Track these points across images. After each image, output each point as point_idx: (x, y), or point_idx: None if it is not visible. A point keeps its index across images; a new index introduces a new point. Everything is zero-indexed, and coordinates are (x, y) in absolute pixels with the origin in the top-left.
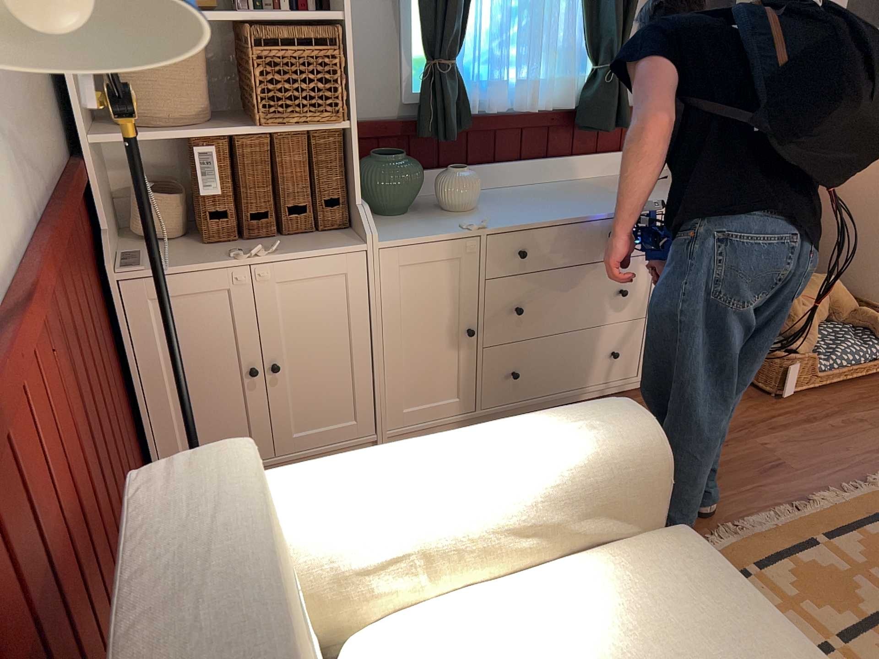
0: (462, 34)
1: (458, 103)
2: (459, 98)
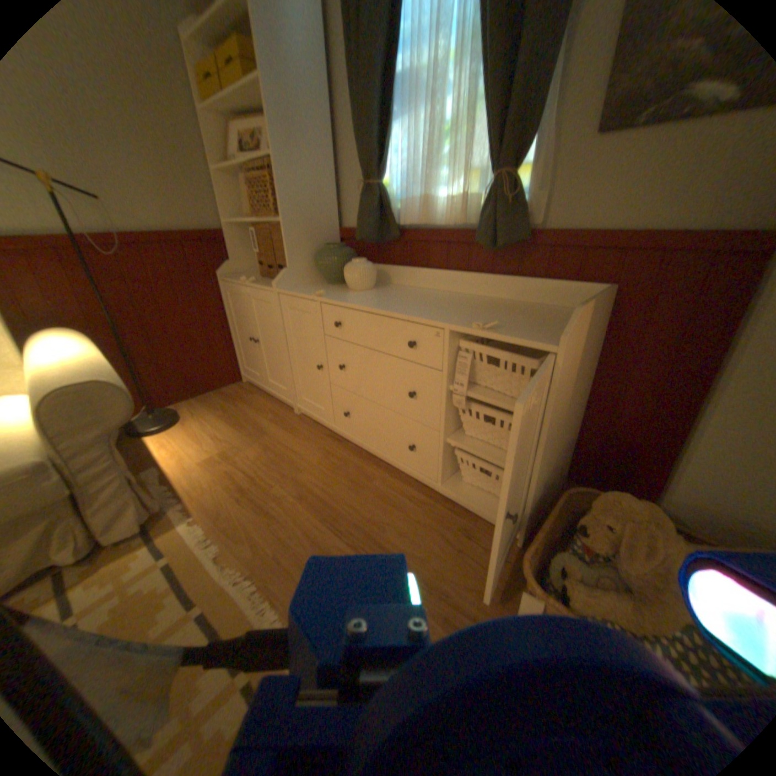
0: (381, 158)
1: (377, 214)
2: (380, 210)
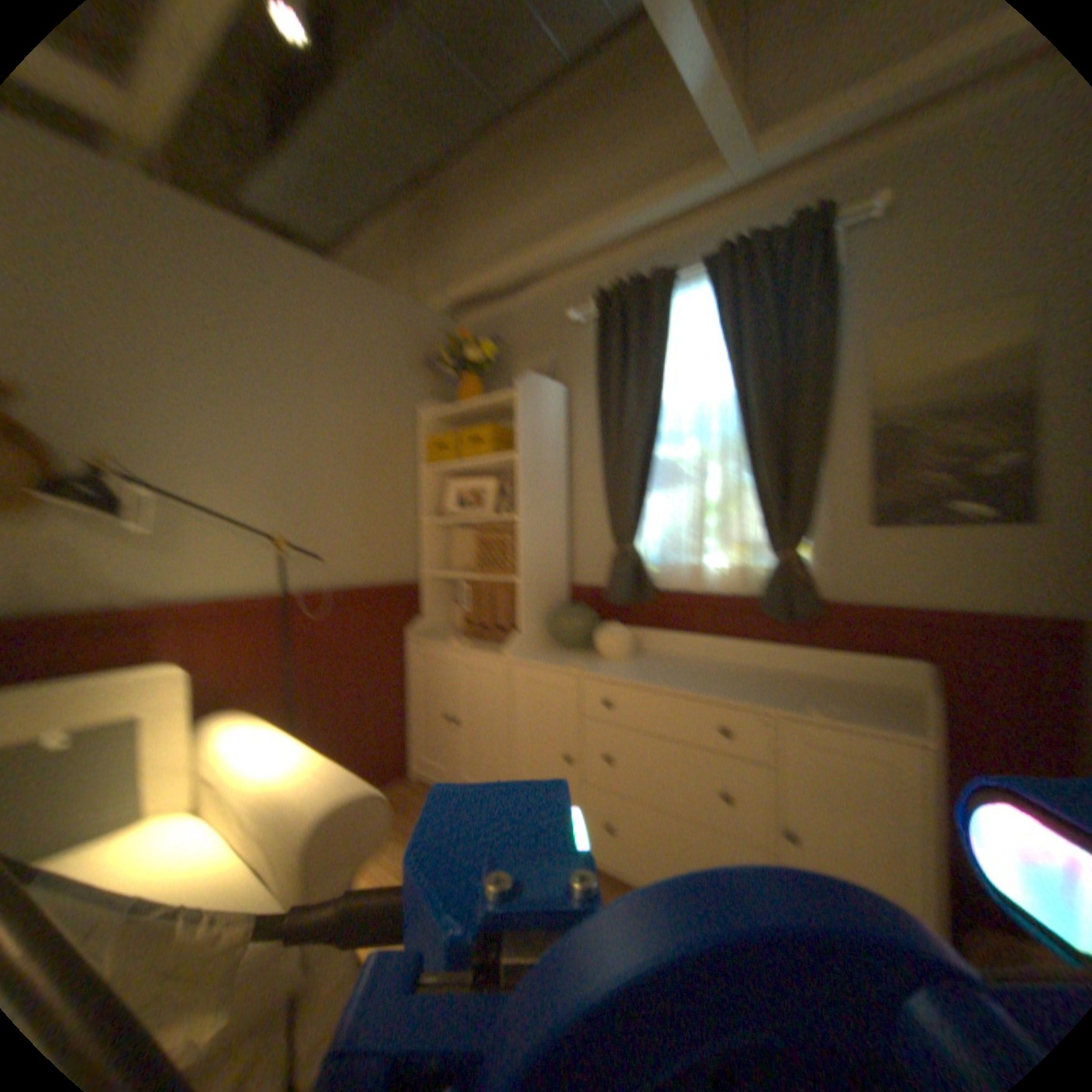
0: (639, 528)
1: (634, 578)
2: (637, 575)
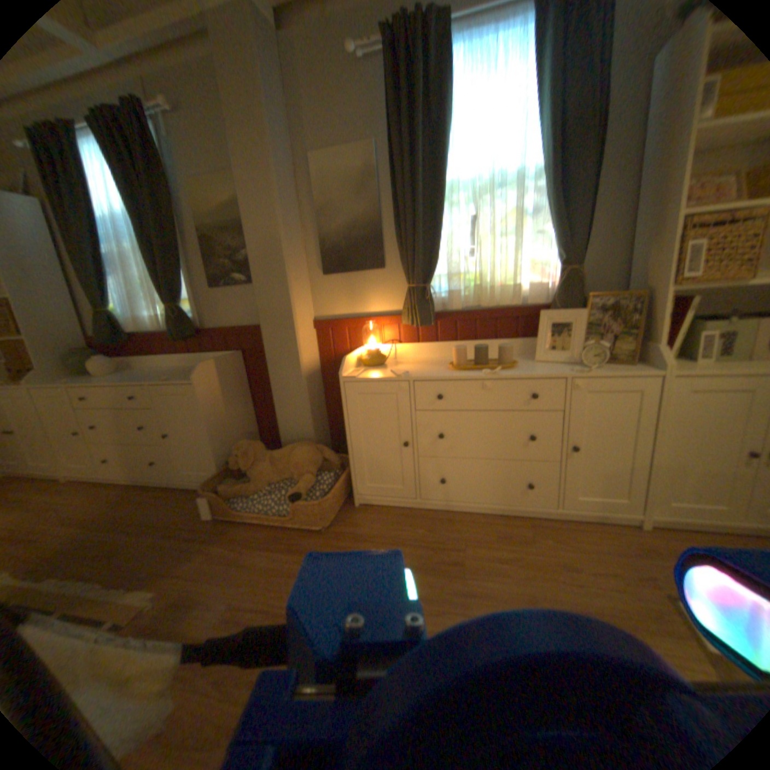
0: (102, 298)
1: (107, 328)
2: (108, 326)
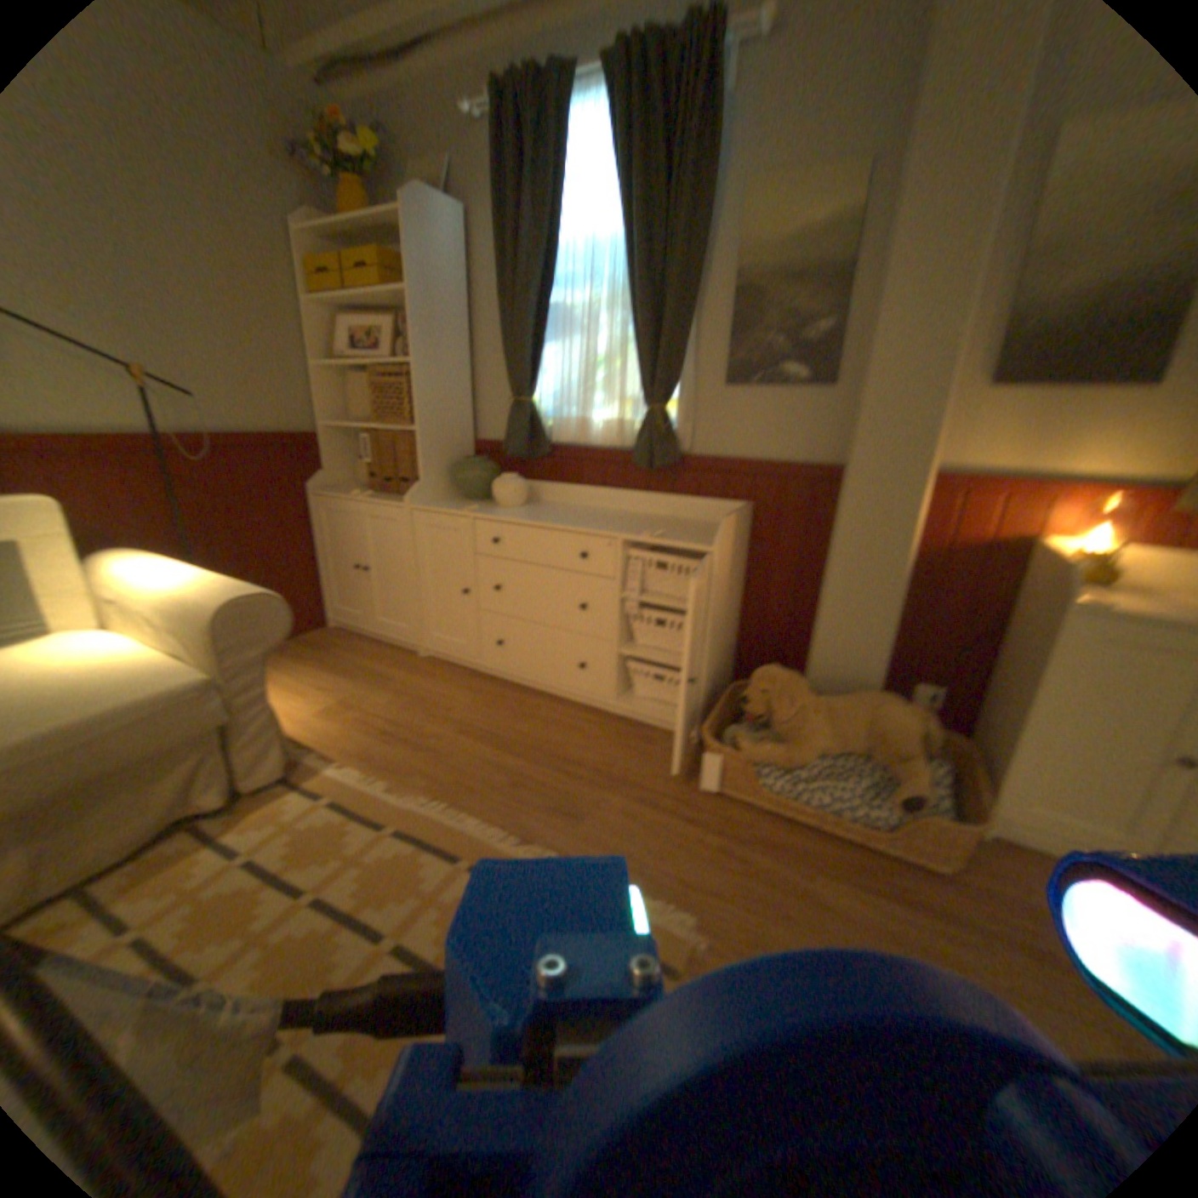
0: (531, 379)
1: (526, 430)
2: (529, 427)
